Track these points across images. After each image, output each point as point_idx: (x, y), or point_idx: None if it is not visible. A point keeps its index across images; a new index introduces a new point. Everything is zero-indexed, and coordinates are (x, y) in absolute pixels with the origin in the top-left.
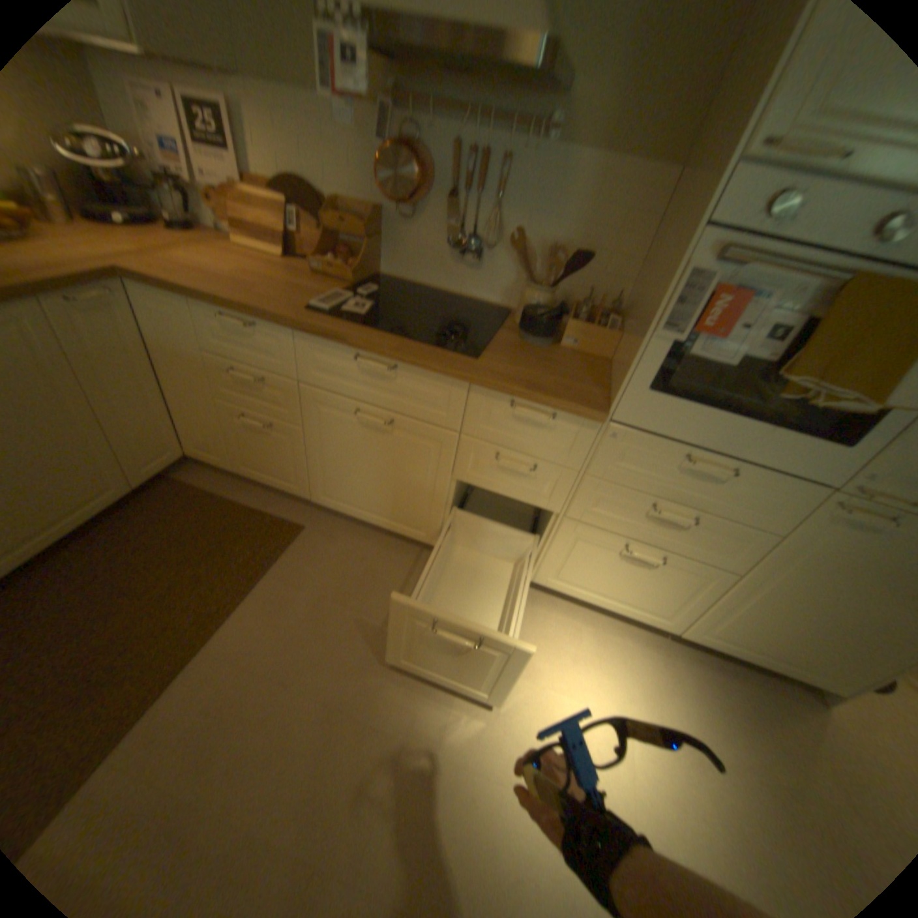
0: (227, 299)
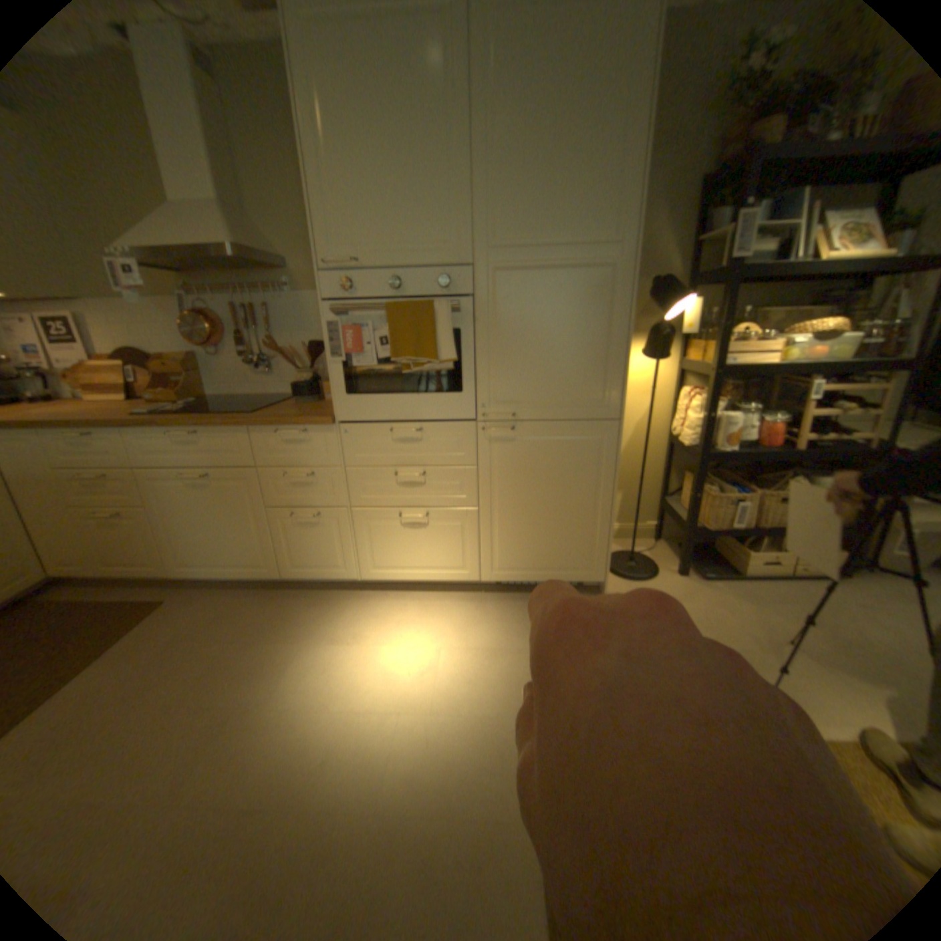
0: (67, 422)
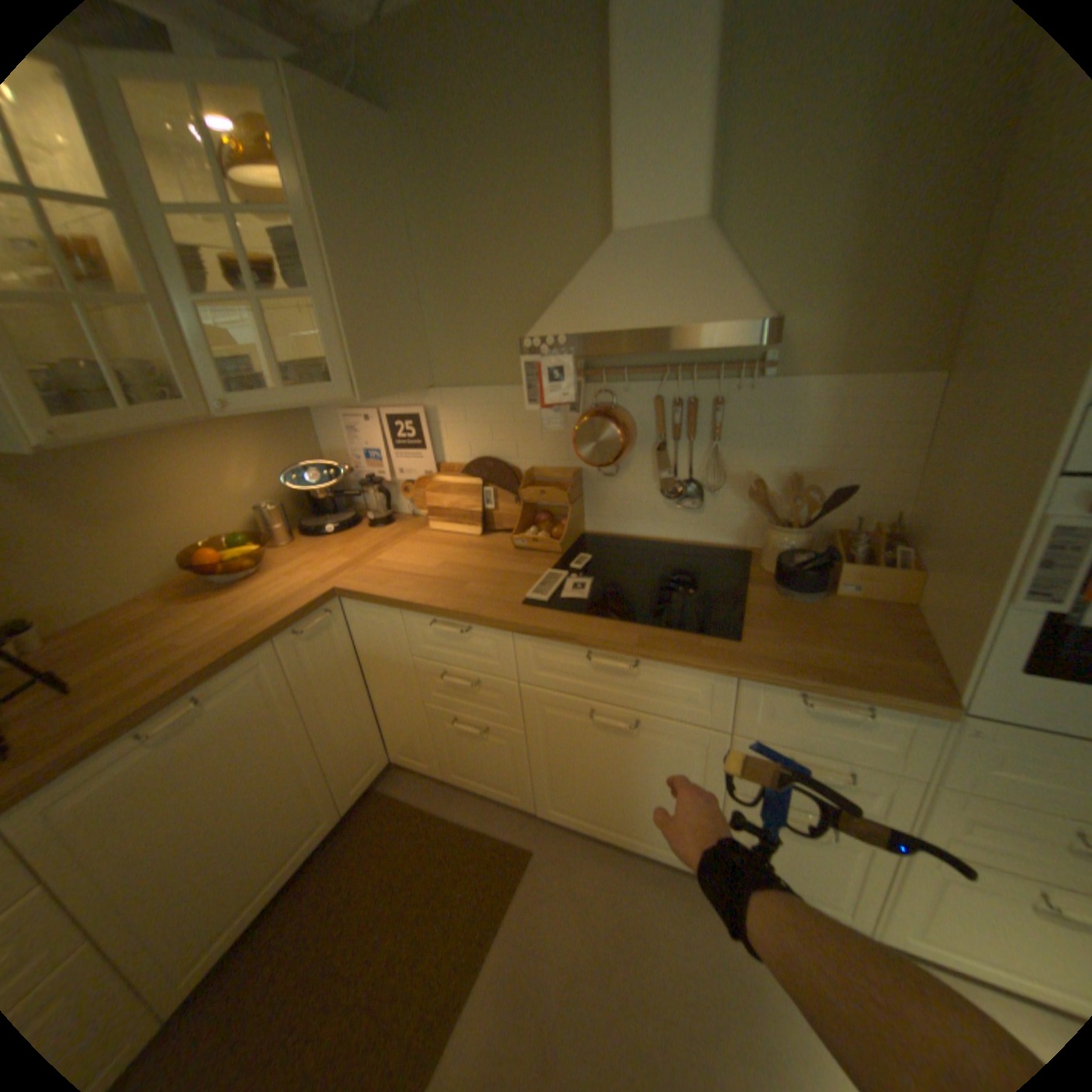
0: (442, 609)
